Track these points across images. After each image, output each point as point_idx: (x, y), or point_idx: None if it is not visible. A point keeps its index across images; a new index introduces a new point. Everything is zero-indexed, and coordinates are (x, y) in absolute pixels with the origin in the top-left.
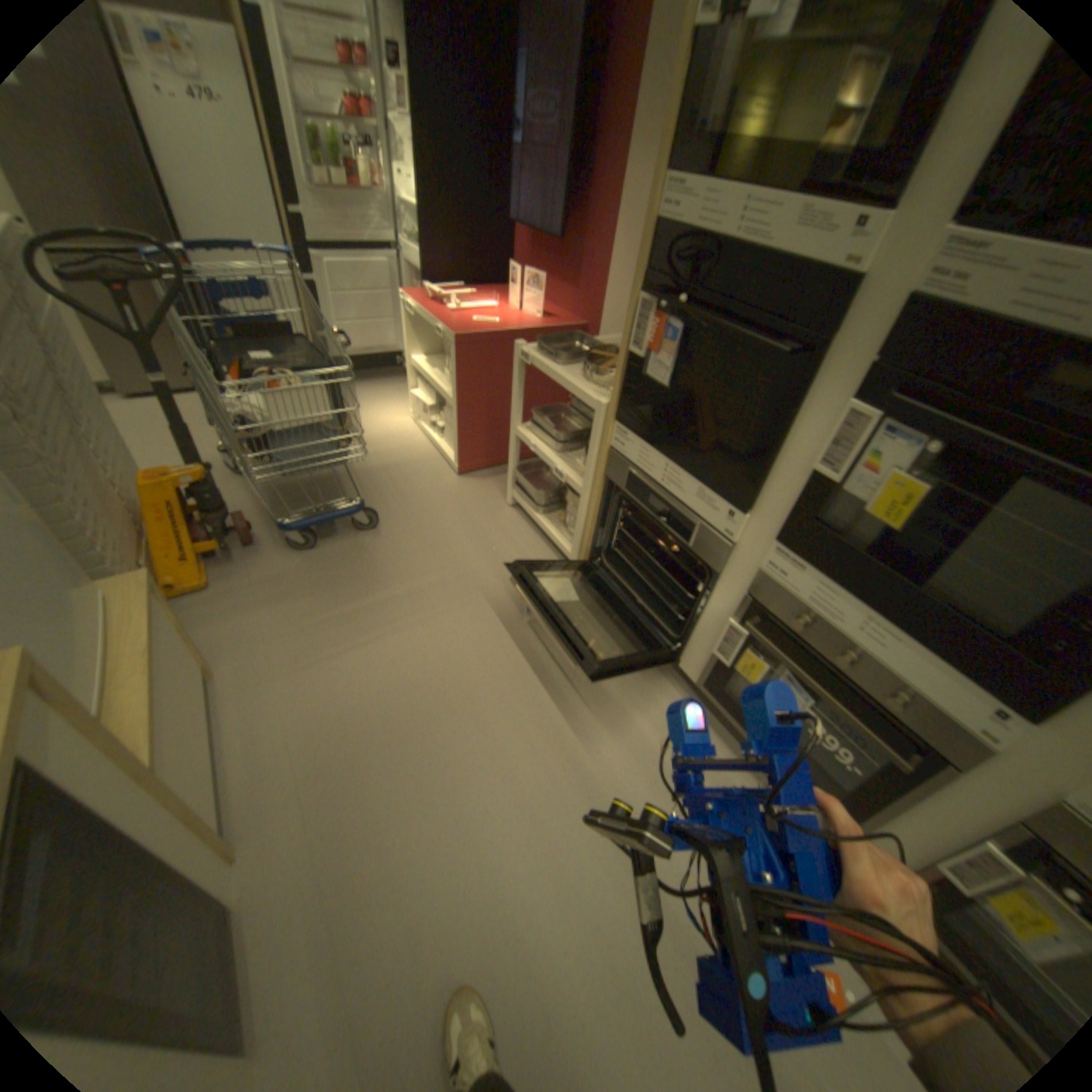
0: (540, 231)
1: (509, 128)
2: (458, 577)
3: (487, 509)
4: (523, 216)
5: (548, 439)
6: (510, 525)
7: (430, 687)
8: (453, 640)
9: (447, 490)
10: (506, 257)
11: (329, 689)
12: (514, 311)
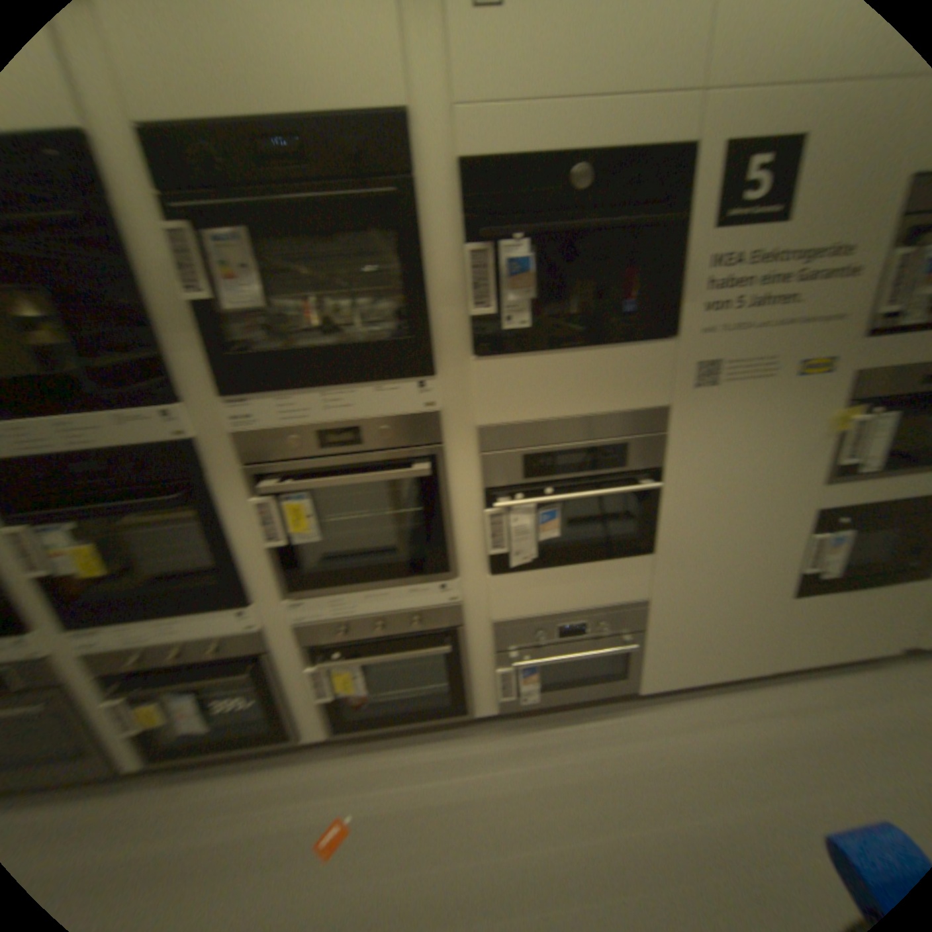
0: None
1: None
2: None
3: None
4: None
5: None
6: None
7: None
8: None
9: None
10: None
11: None
12: None
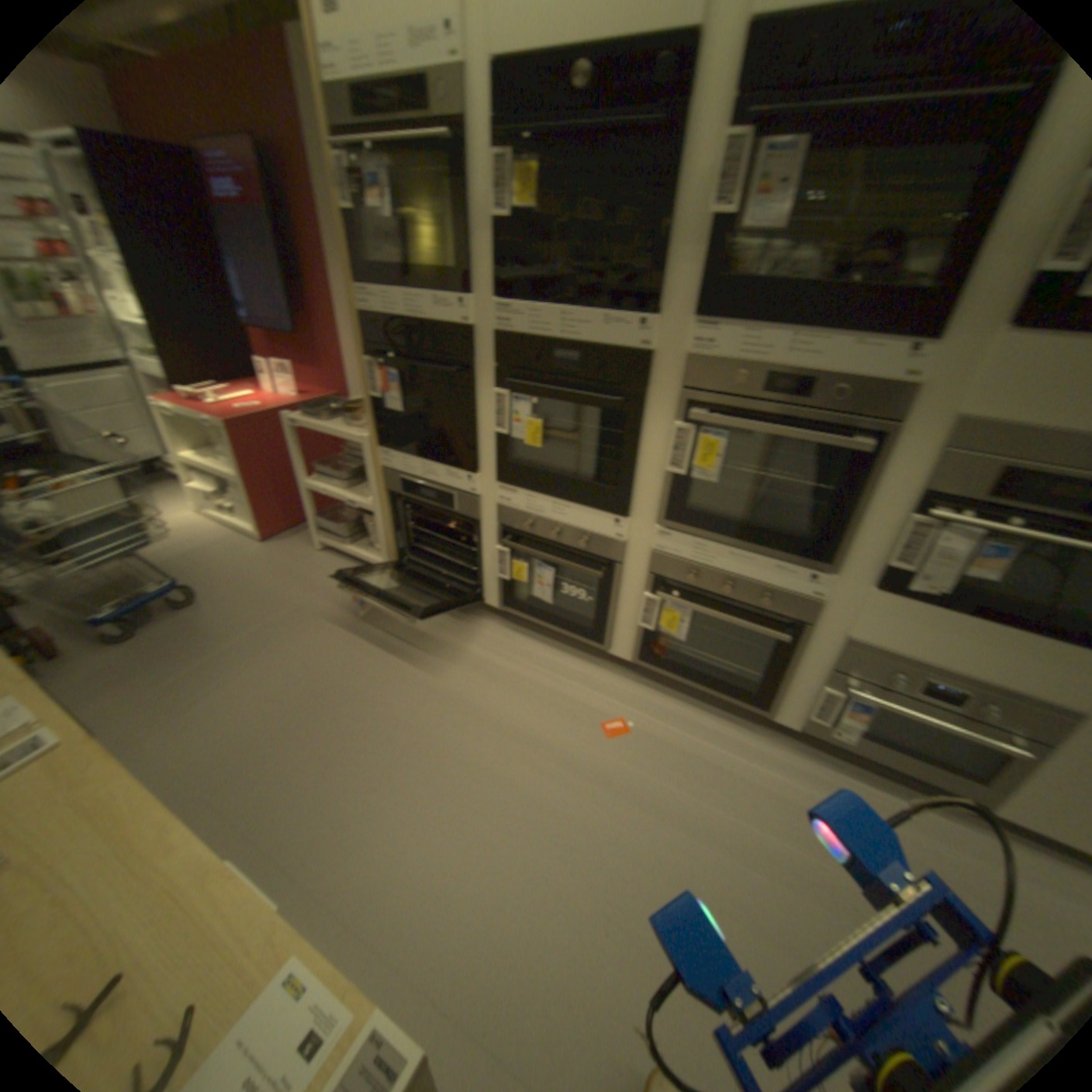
0: (269, 329)
1: (213, 255)
2: (288, 614)
3: (296, 560)
4: (249, 320)
5: (331, 482)
6: (321, 564)
7: (293, 692)
8: (301, 655)
9: (250, 557)
10: (242, 355)
11: (196, 729)
12: (266, 395)
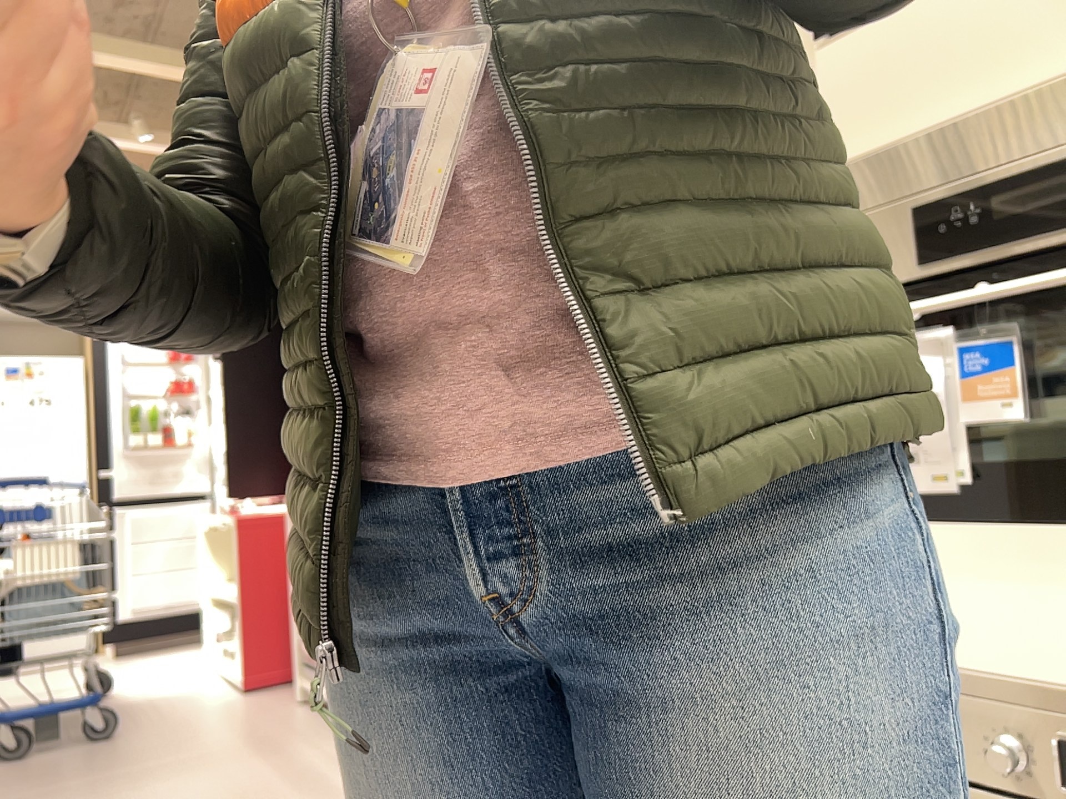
0: None
1: None
2: (201, 755)
3: (268, 707)
4: None
5: None
6: (292, 713)
7: None
8: (168, 795)
9: (222, 702)
10: None
11: None
12: None
